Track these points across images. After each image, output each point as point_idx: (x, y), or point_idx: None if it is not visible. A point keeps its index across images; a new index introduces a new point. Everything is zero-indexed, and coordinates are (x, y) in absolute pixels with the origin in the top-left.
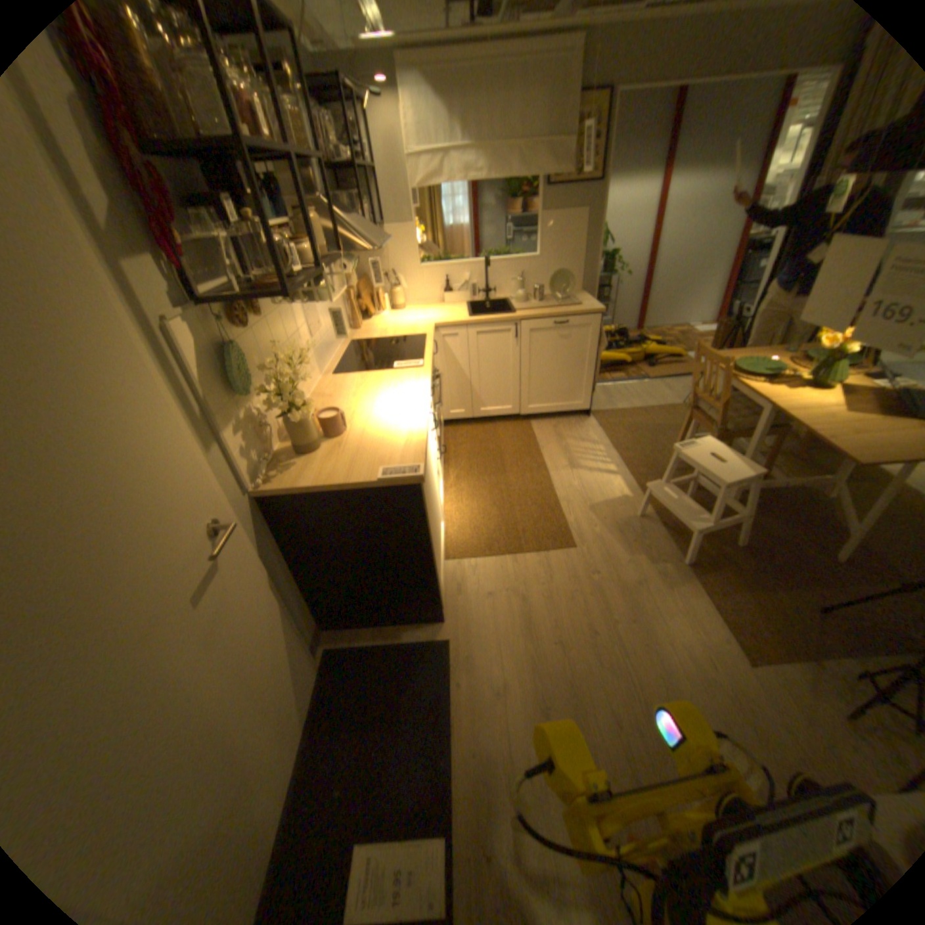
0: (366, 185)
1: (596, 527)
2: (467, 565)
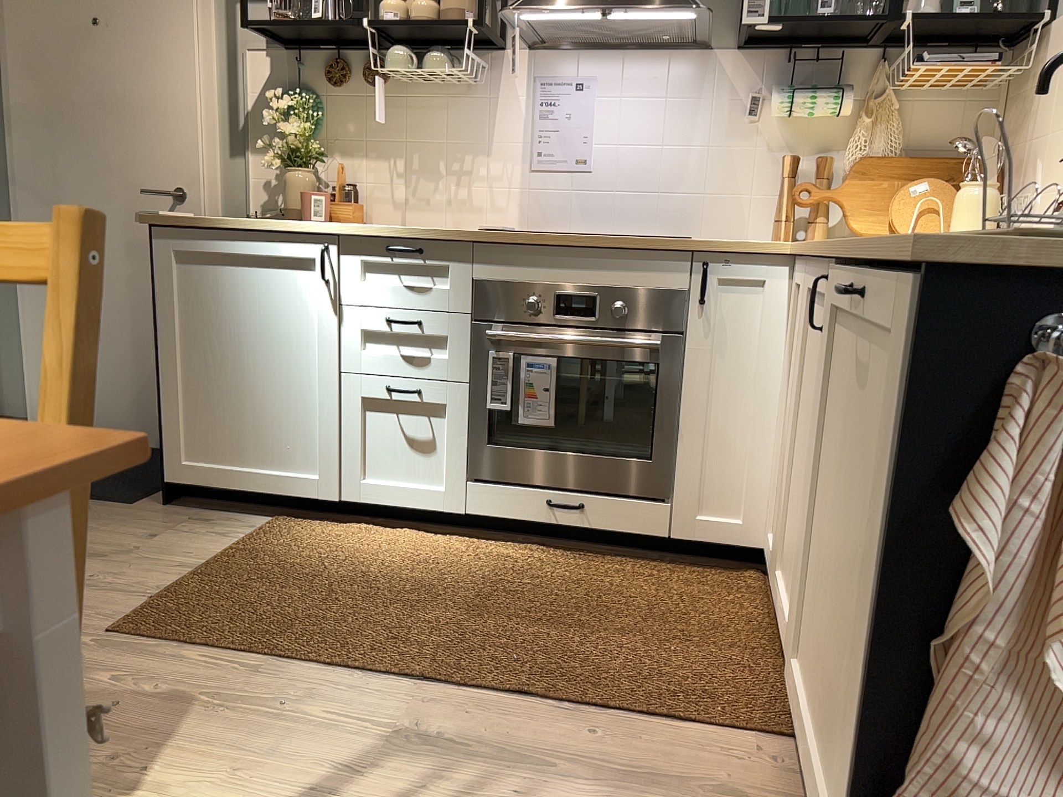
0: None
1: (114, 686)
2: (235, 528)
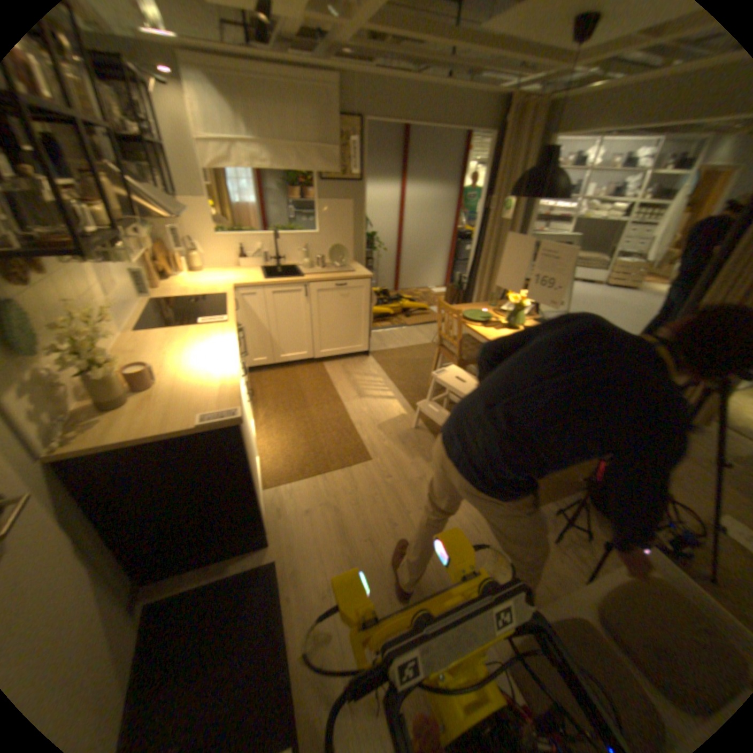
0: (157, 159)
1: (385, 441)
2: (284, 490)
